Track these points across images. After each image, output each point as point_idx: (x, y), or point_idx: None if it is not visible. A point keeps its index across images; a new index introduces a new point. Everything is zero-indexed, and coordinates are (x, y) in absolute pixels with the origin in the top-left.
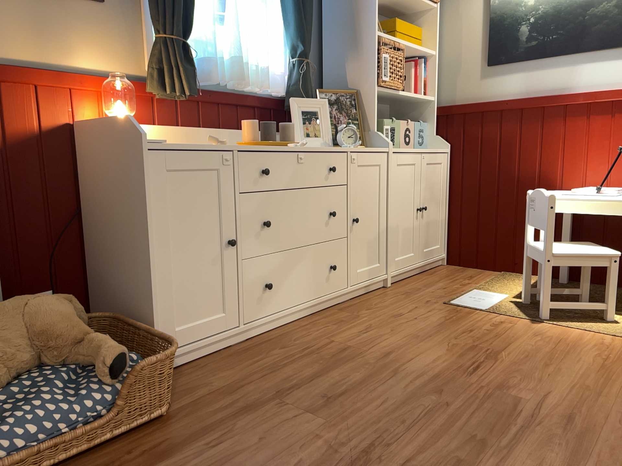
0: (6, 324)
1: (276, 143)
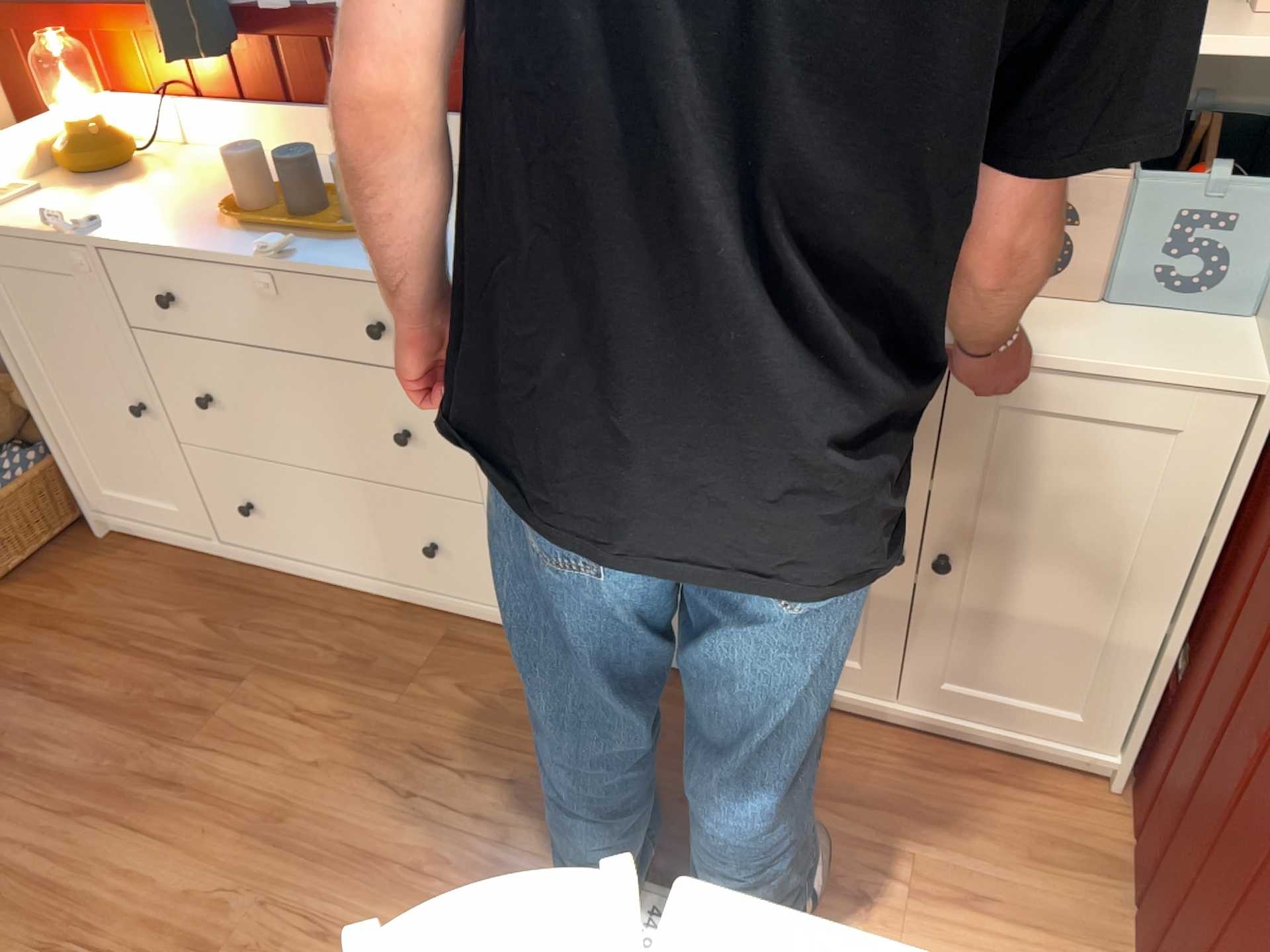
0: None
1: (262, 222)
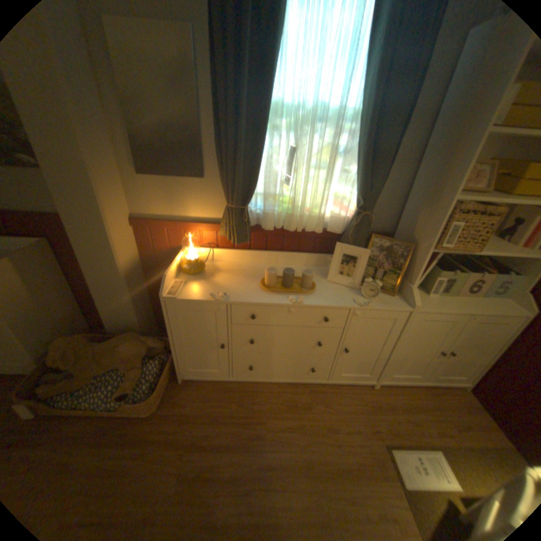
0: (109, 351)
1: (282, 292)
